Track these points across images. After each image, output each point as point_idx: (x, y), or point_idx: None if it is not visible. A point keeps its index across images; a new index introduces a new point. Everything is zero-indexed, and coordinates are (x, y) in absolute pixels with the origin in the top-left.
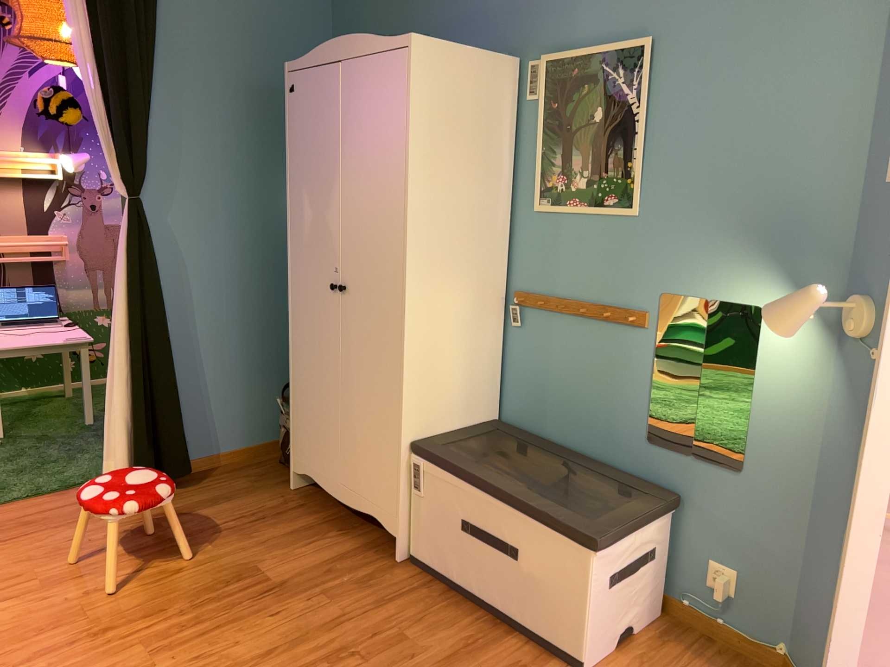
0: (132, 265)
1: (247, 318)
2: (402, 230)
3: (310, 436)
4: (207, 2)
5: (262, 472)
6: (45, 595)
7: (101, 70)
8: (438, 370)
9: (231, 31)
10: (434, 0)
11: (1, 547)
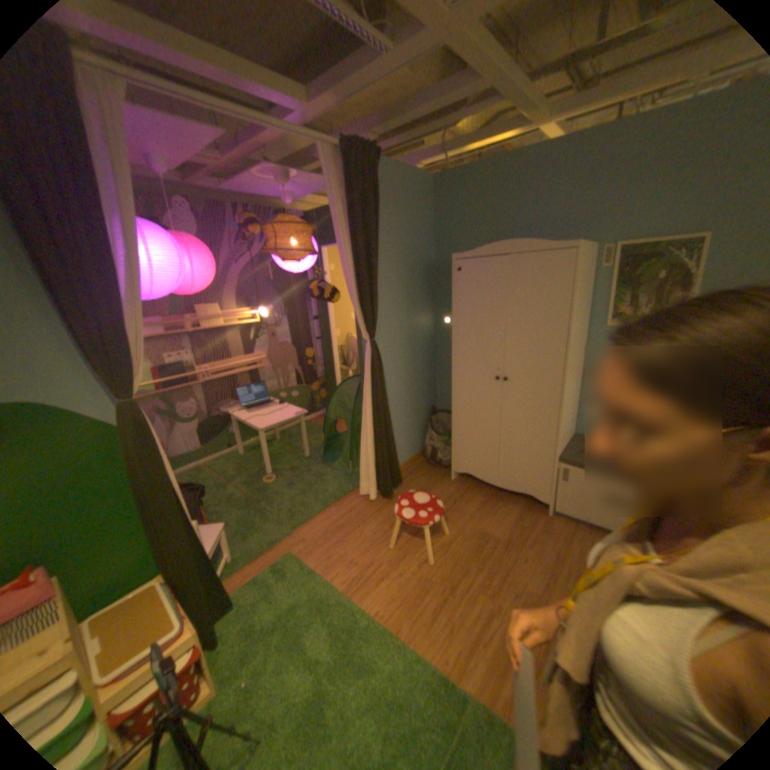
0: (377, 379)
1: (407, 392)
2: (566, 349)
3: (472, 454)
4: (387, 219)
5: (428, 472)
6: (399, 572)
7: (354, 270)
8: (567, 416)
9: (397, 234)
10: (523, 208)
11: (344, 545)
